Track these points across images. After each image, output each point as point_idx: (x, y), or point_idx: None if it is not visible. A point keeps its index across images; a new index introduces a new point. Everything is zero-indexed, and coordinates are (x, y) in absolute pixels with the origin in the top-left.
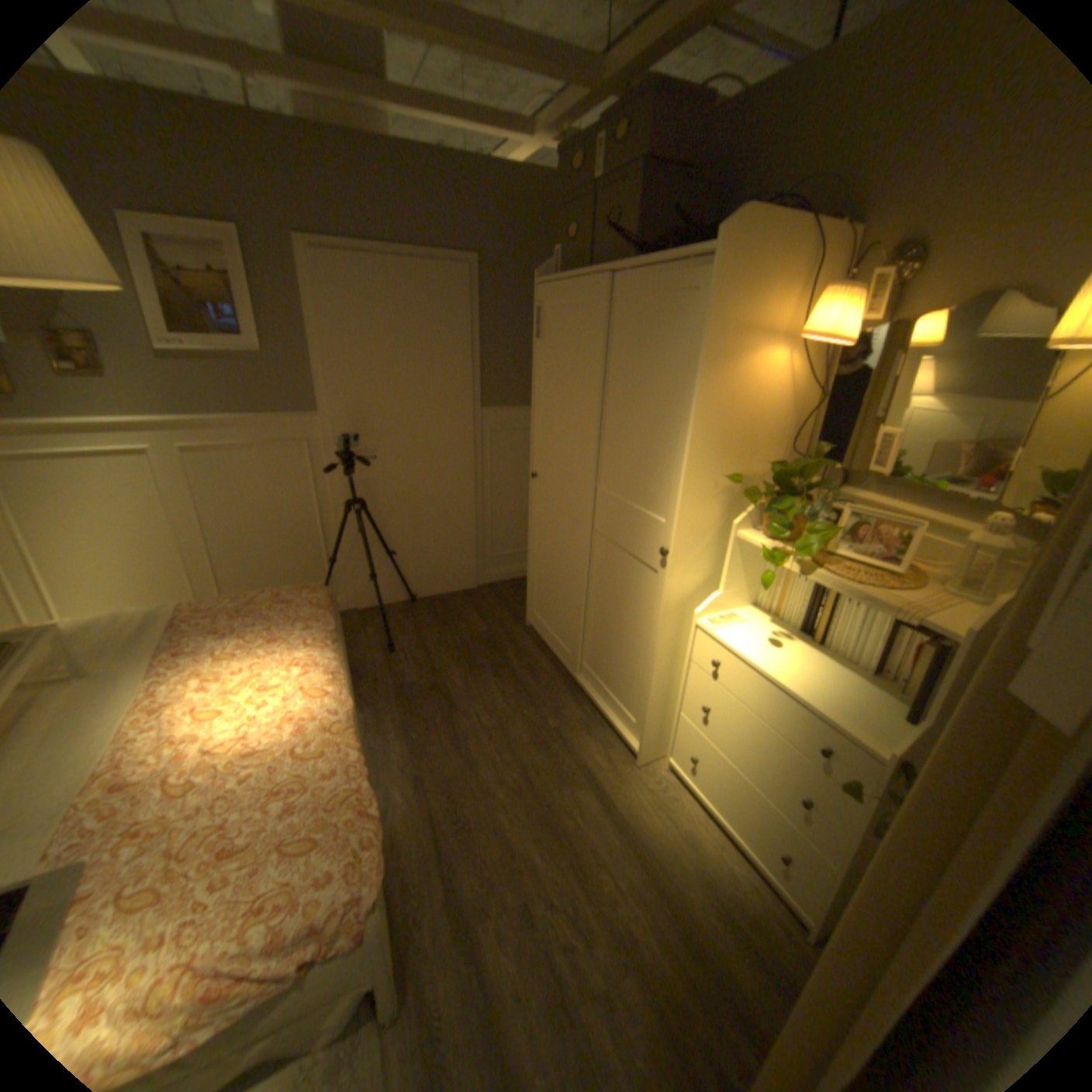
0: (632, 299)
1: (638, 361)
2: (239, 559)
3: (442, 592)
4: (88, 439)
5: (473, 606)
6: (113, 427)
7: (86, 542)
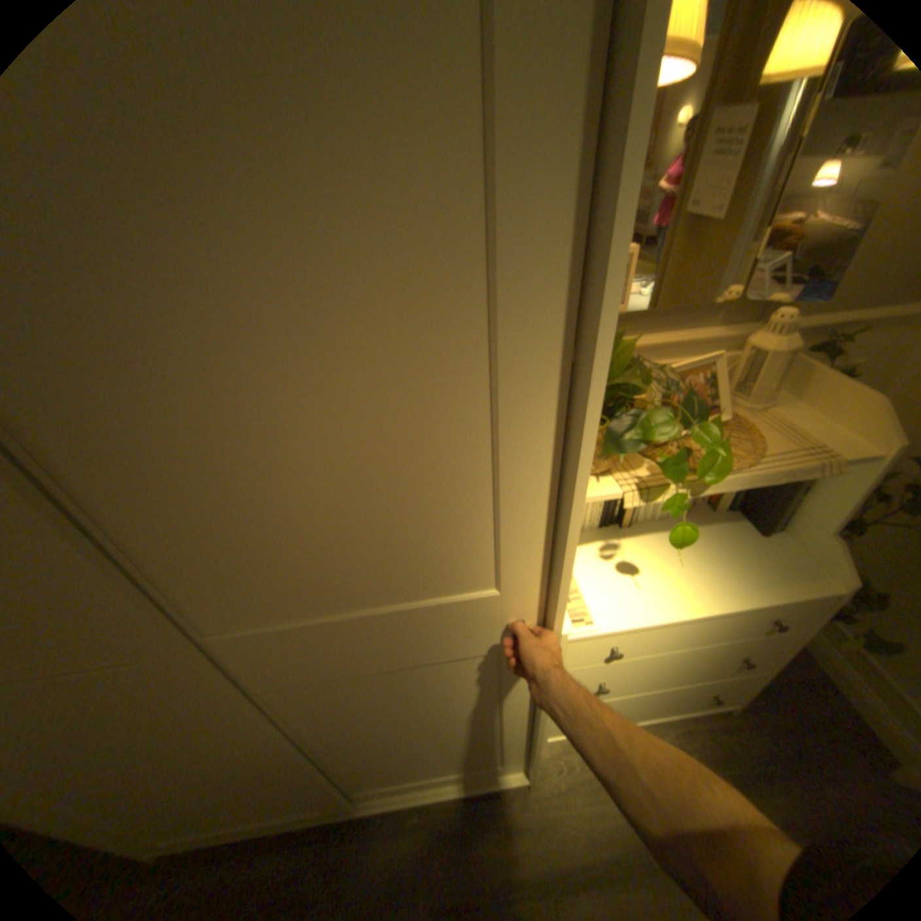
0: None
1: (131, 243)
2: None
3: None
4: None
5: None
6: None
7: None
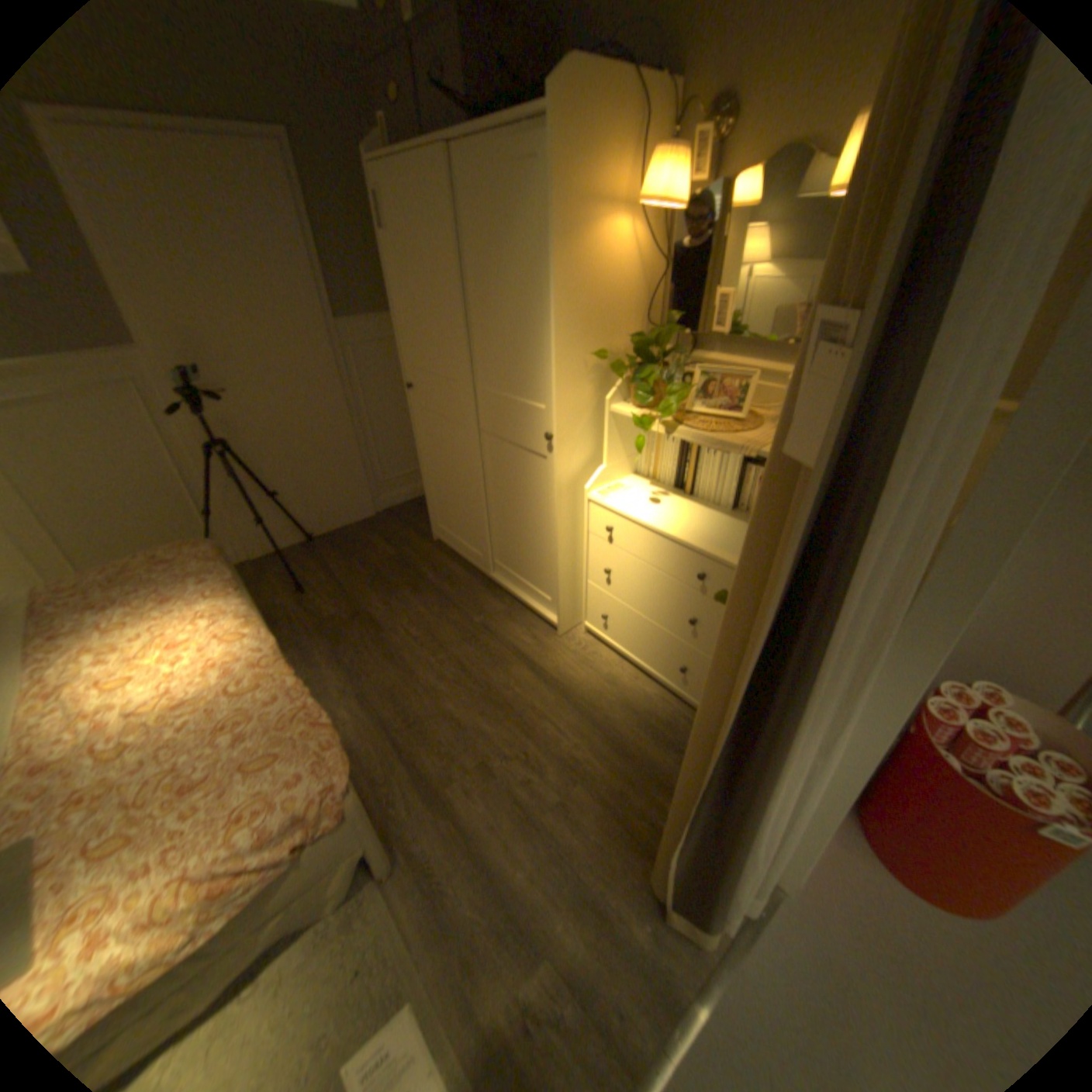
0: (473, 173)
1: (492, 244)
2: (91, 530)
3: (340, 526)
4: None
5: (376, 533)
6: None
7: None
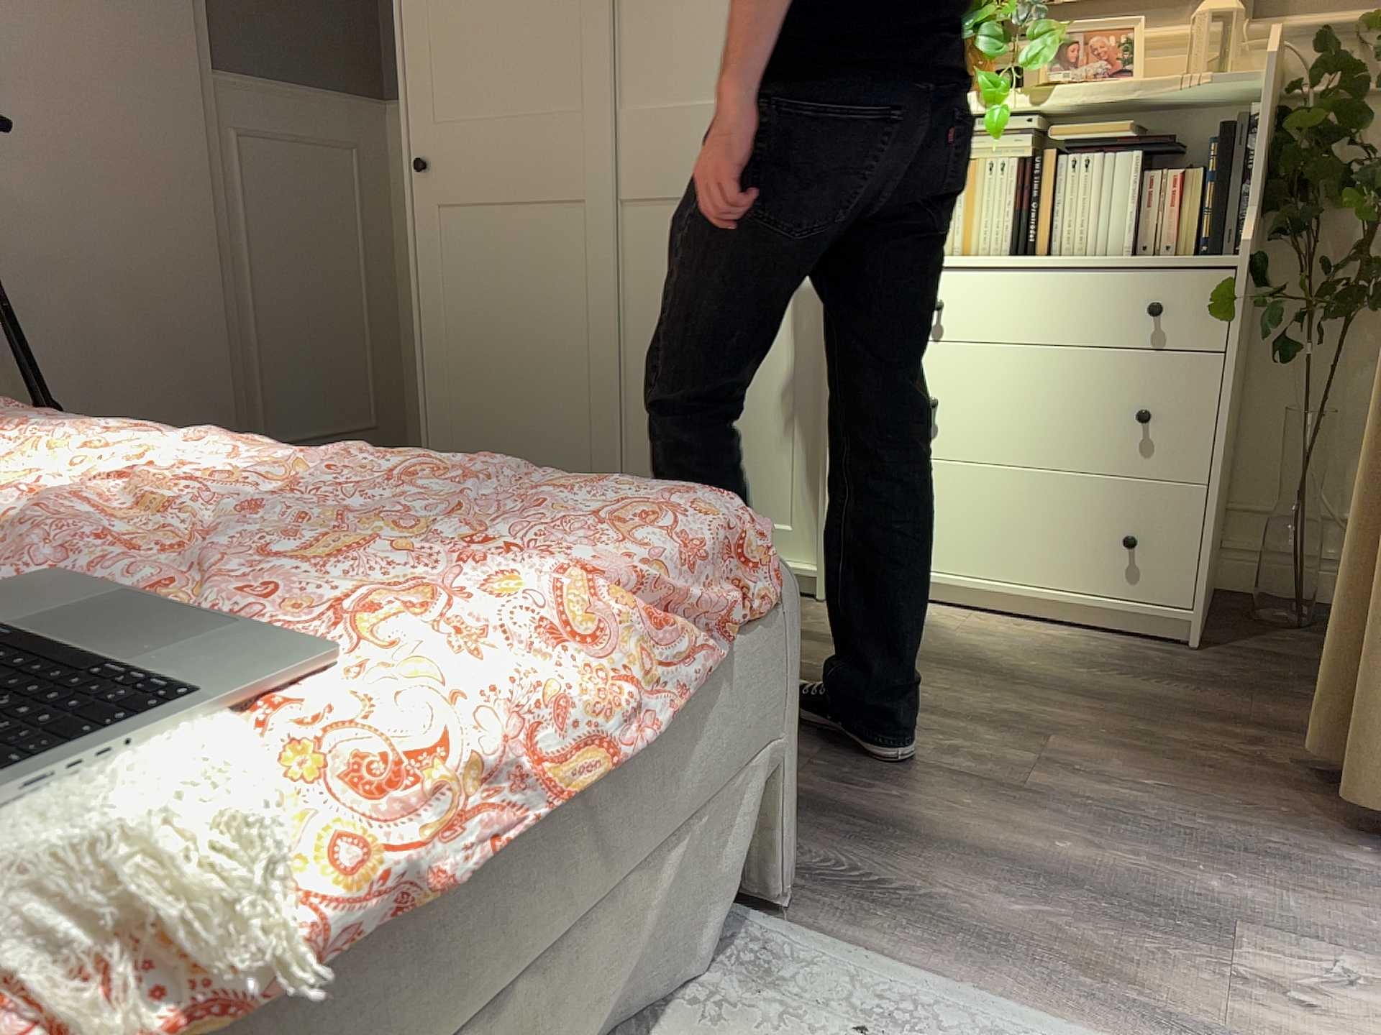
0: None
1: None
2: None
3: None
4: None
5: None
6: None
7: None
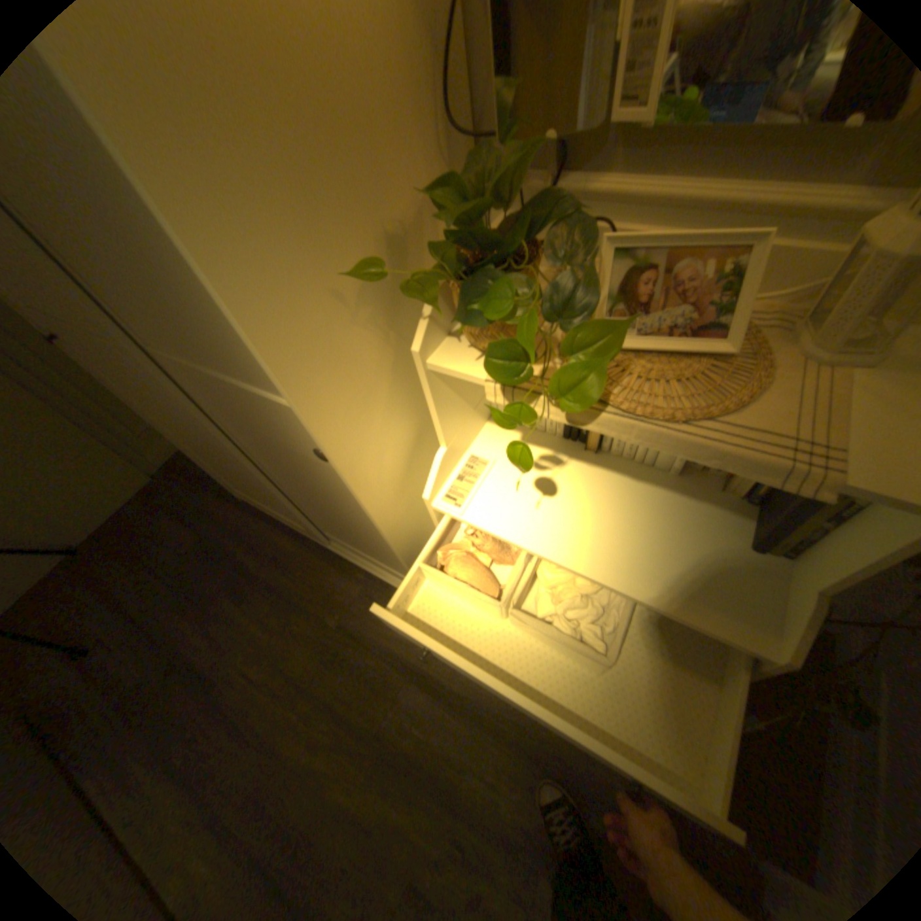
0: None
1: None
2: None
3: (107, 516)
4: None
5: (160, 513)
6: None
7: None
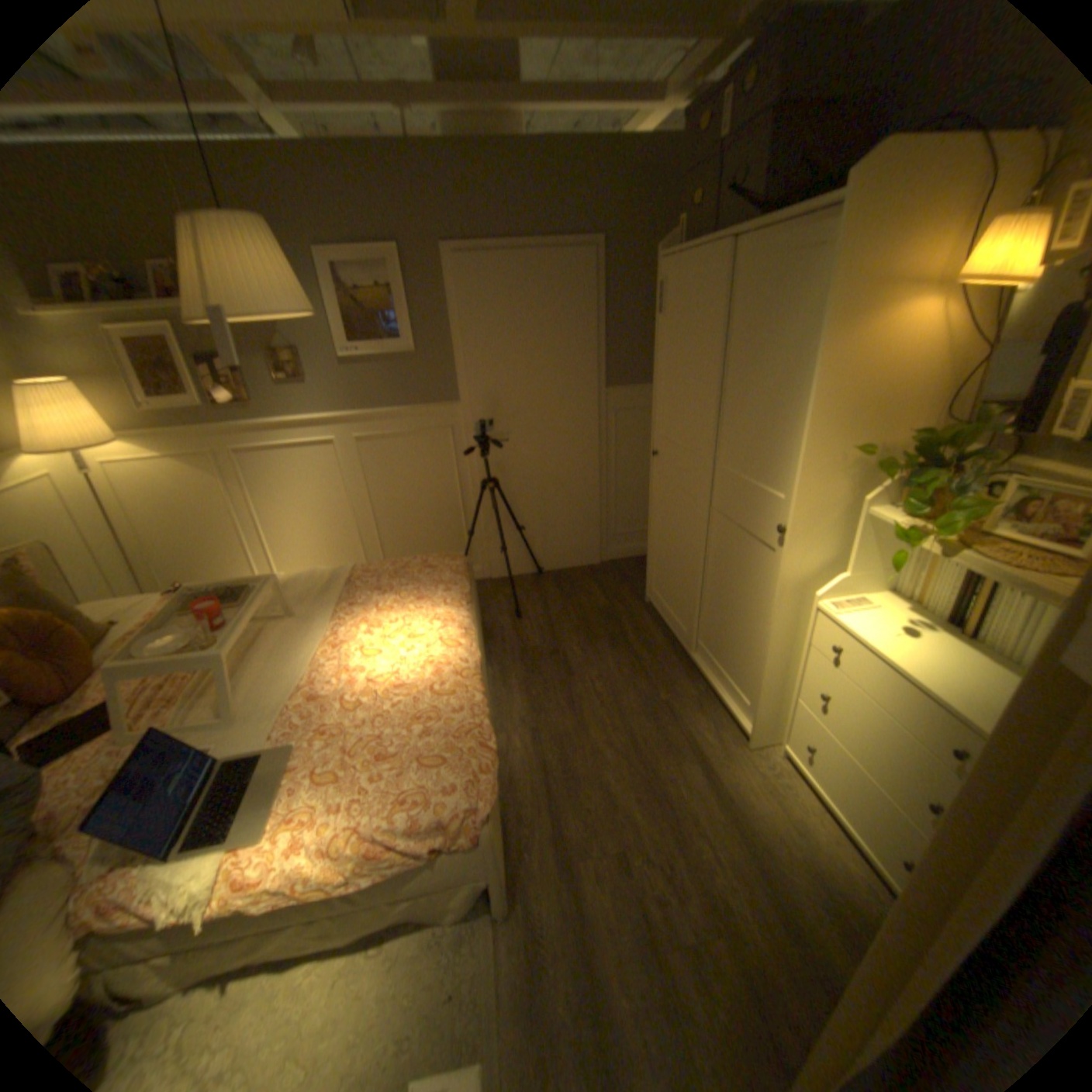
0: (755, 262)
1: (760, 329)
2: (397, 530)
3: (566, 566)
4: (292, 433)
5: (594, 581)
6: (309, 422)
7: (292, 514)
